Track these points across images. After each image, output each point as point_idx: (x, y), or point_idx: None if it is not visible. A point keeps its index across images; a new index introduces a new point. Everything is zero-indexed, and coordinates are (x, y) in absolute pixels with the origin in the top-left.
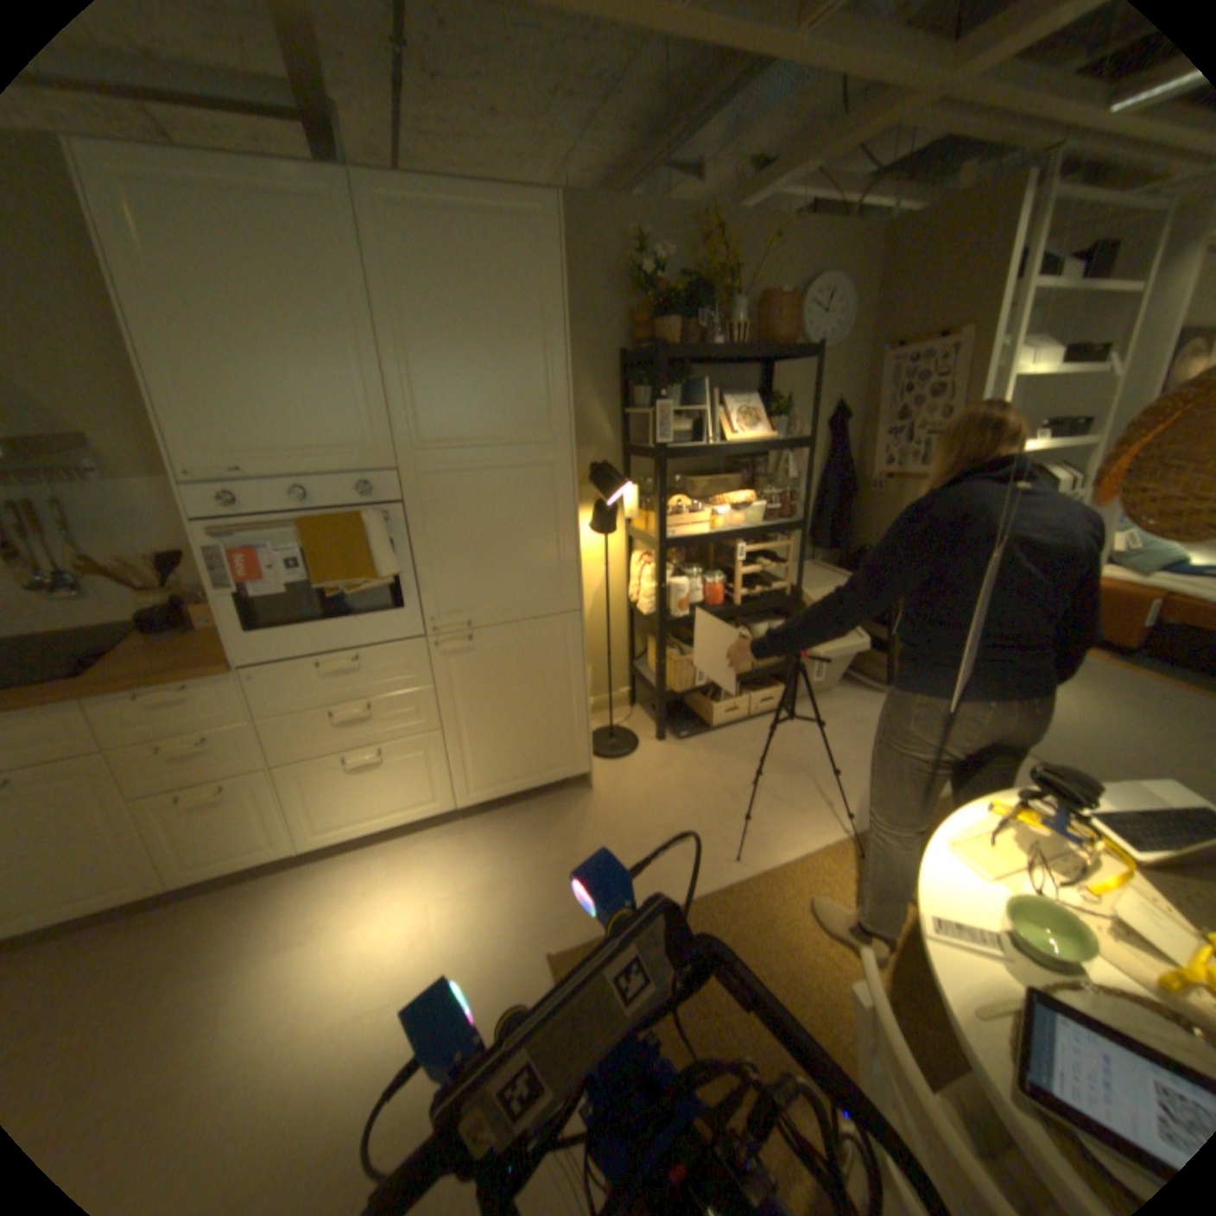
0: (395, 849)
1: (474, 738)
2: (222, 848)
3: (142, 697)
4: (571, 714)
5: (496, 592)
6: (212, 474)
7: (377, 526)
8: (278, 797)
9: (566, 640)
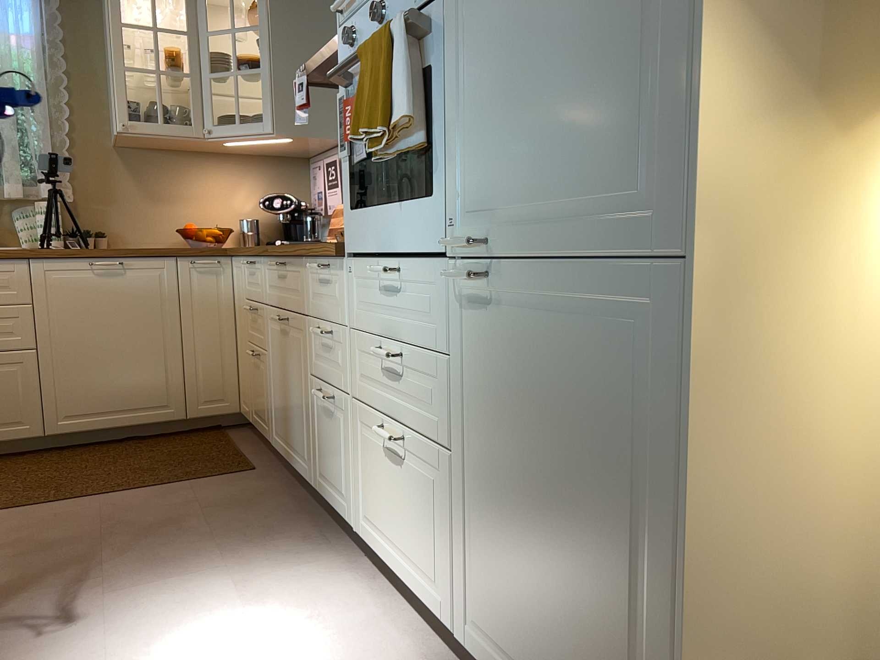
0: (404, 630)
1: (487, 515)
2: (332, 472)
3: (312, 264)
4: (658, 627)
5: (537, 175)
6: (353, 4)
7: (403, 32)
8: (354, 443)
9: (664, 360)
